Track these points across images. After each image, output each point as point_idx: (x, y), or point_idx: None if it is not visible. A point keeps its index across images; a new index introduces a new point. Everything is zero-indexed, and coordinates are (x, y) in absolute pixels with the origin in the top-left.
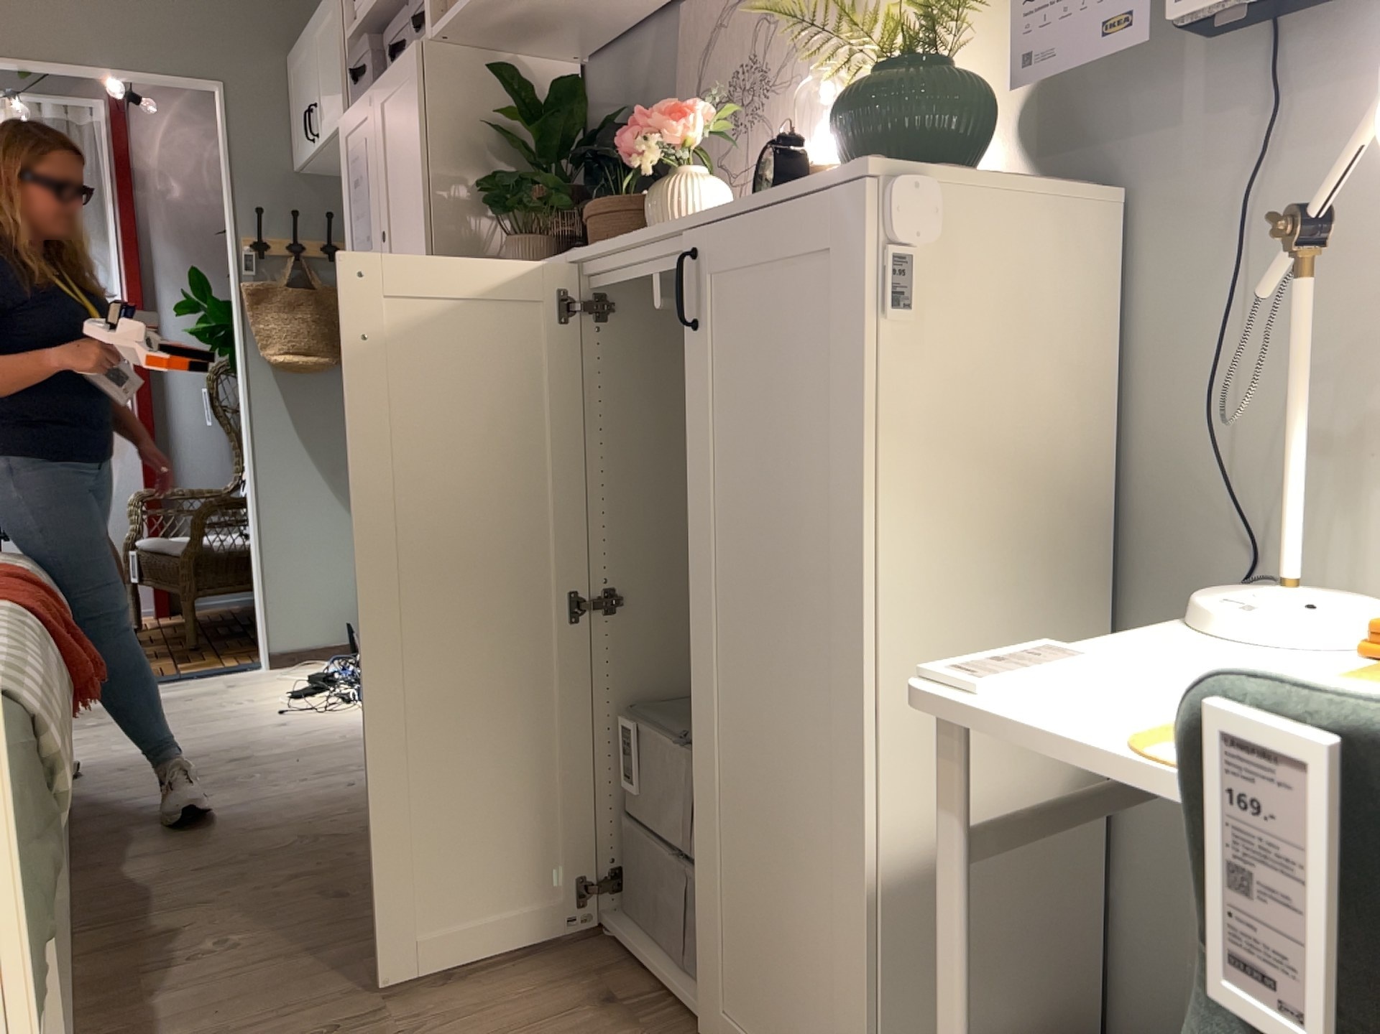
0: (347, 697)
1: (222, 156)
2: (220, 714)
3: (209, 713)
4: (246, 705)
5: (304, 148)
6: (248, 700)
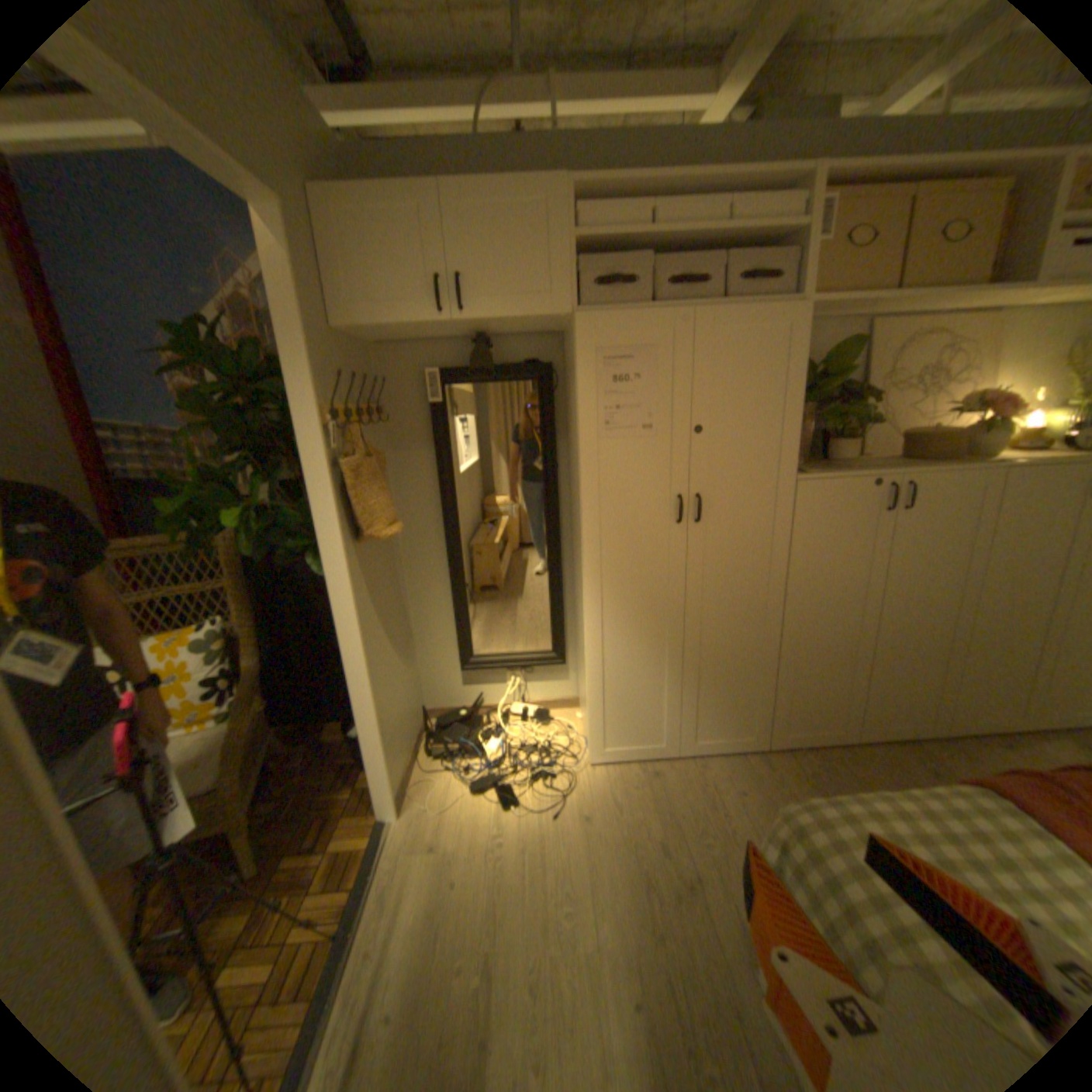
0: (536, 778)
1: (283, 302)
2: (523, 862)
3: (511, 871)
4: (509, 842)
5: (393, 313)
6: (491, 840)
